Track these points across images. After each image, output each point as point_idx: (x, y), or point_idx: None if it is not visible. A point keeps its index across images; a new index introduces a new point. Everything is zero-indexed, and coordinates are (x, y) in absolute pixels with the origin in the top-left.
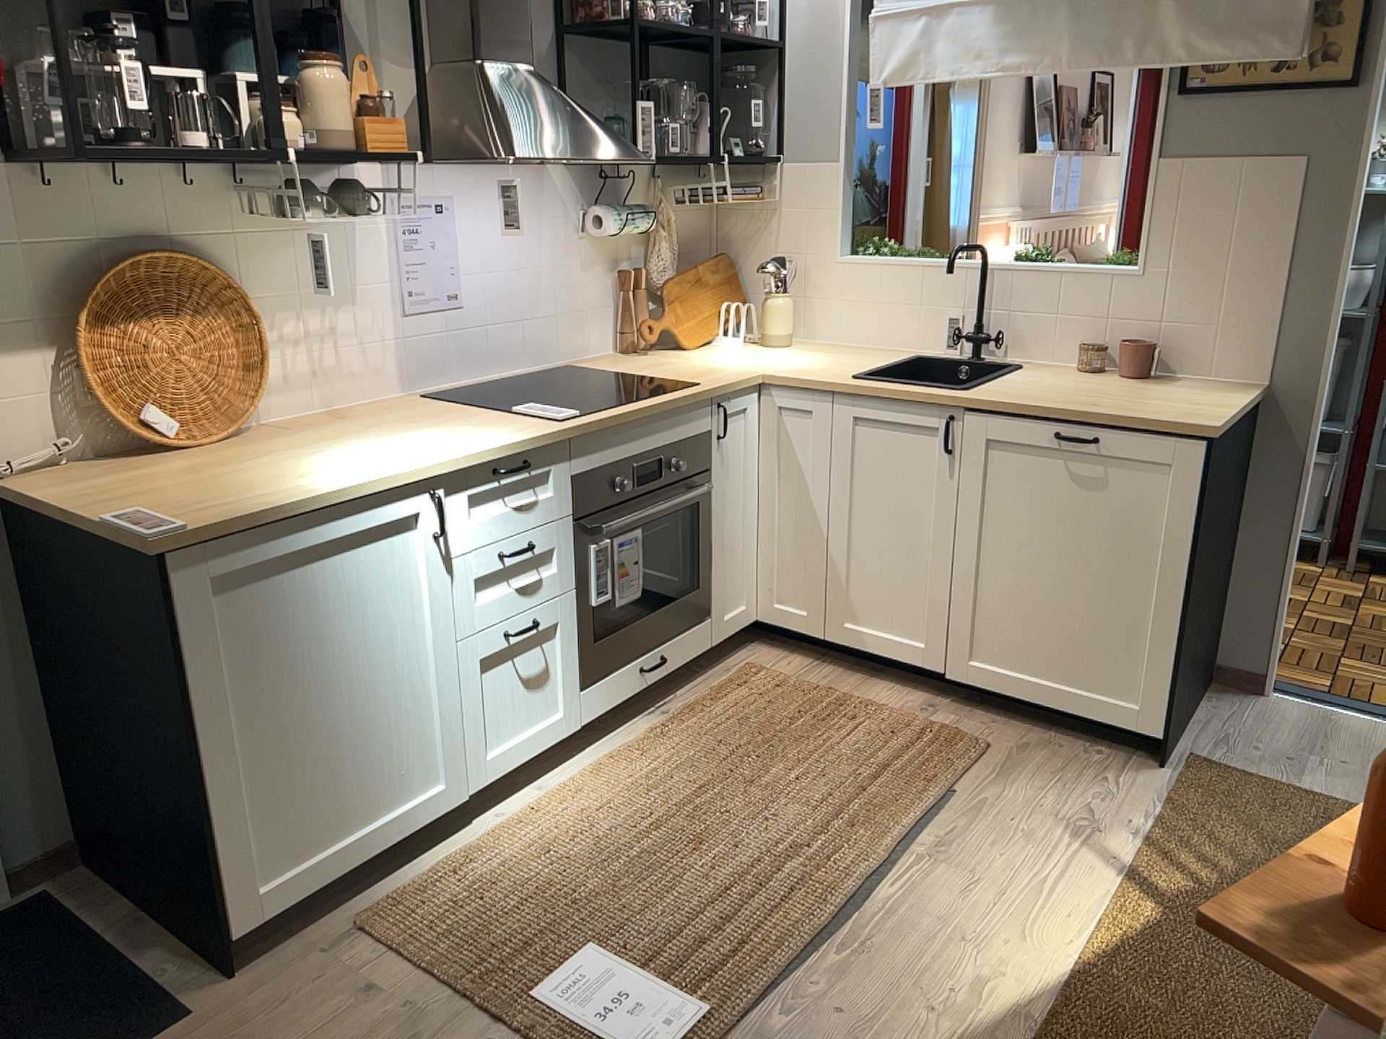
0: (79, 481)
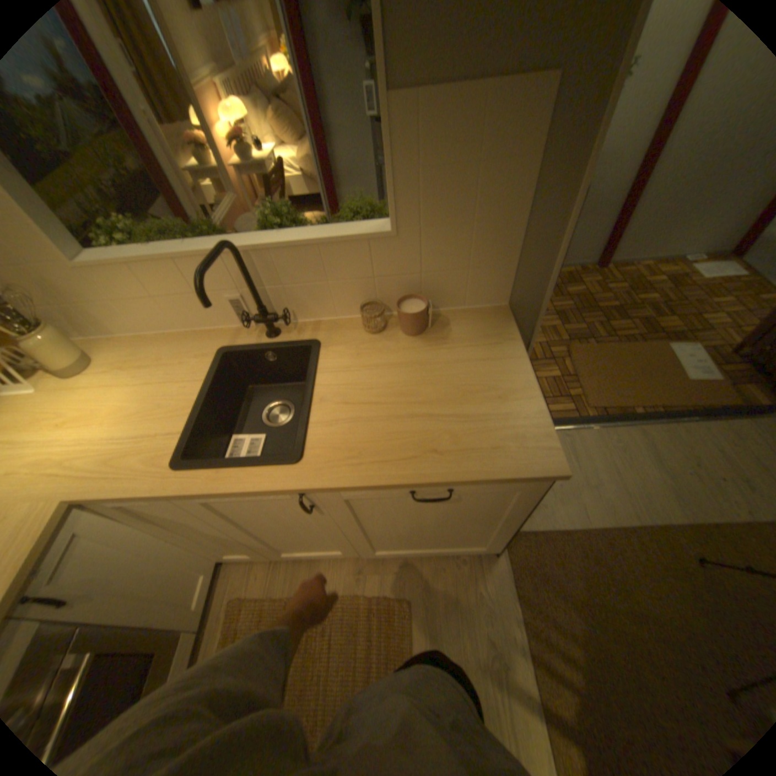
0: None
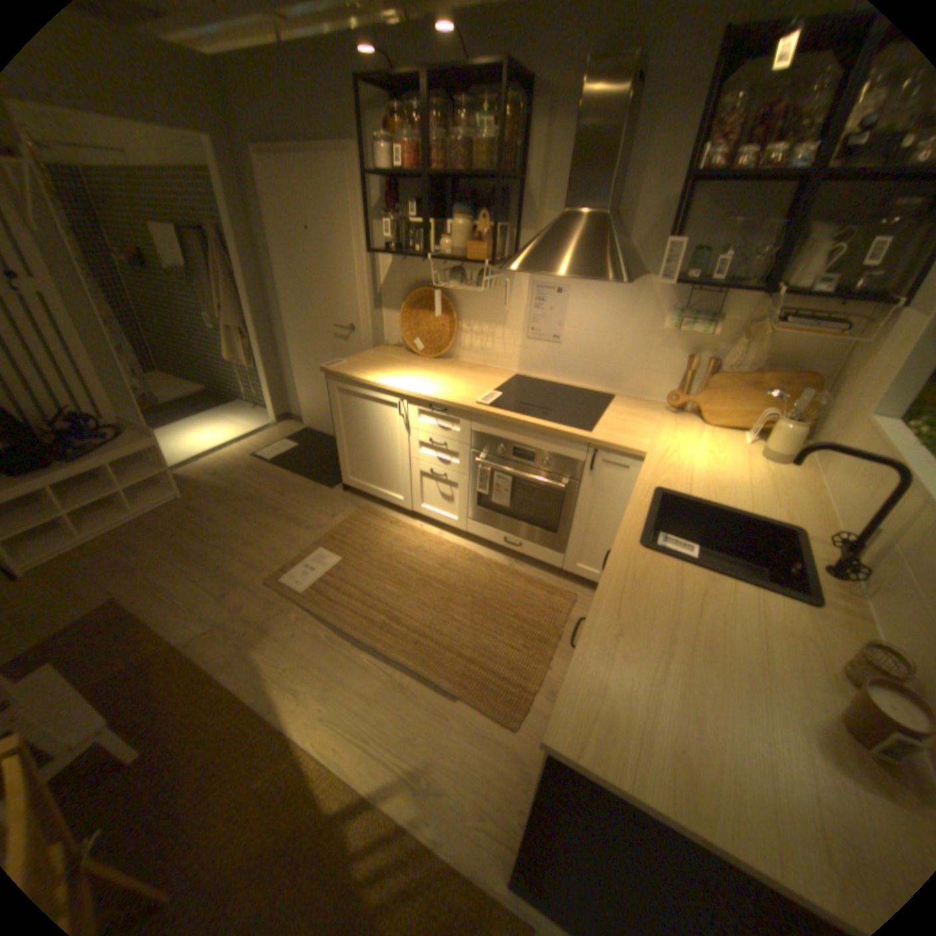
0: (384, 352)
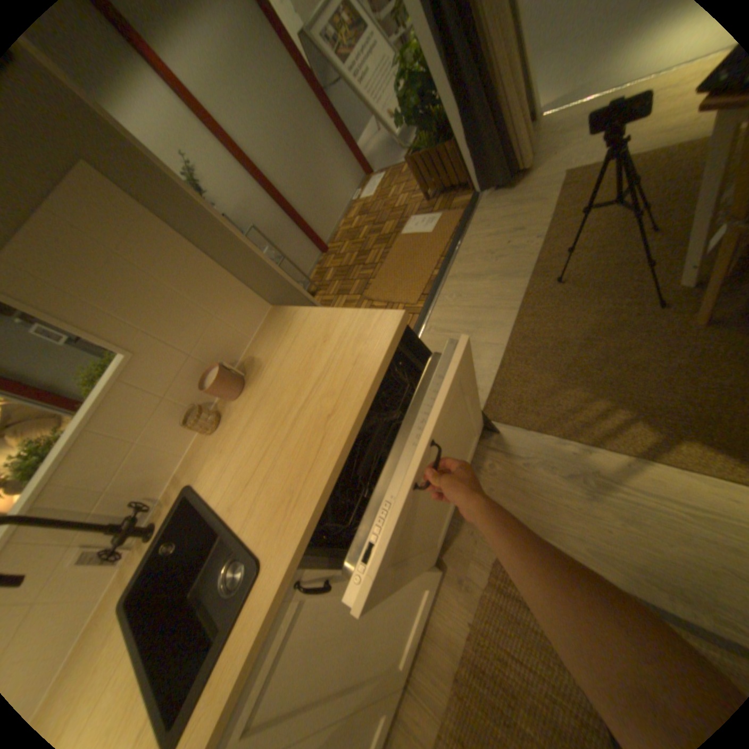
0: None
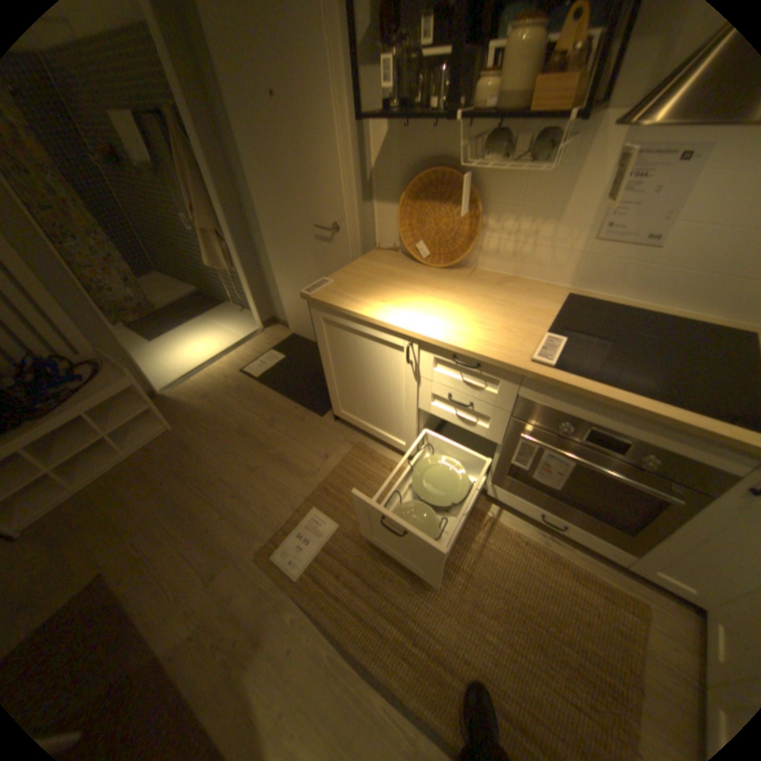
0: (377, 259)
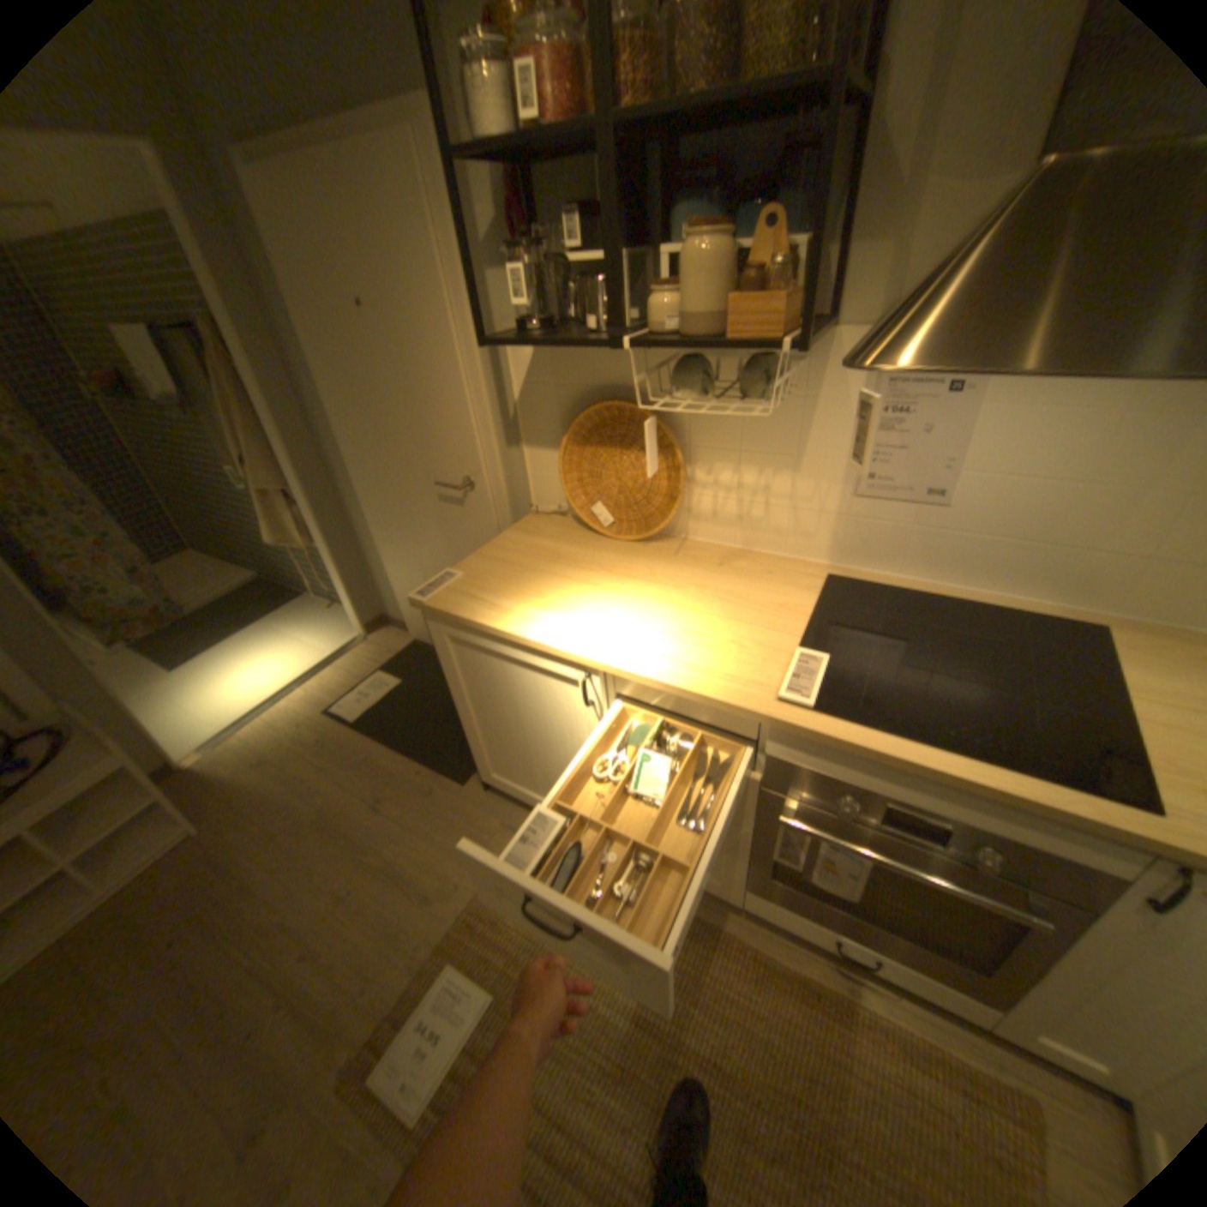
0: (534, 531)
